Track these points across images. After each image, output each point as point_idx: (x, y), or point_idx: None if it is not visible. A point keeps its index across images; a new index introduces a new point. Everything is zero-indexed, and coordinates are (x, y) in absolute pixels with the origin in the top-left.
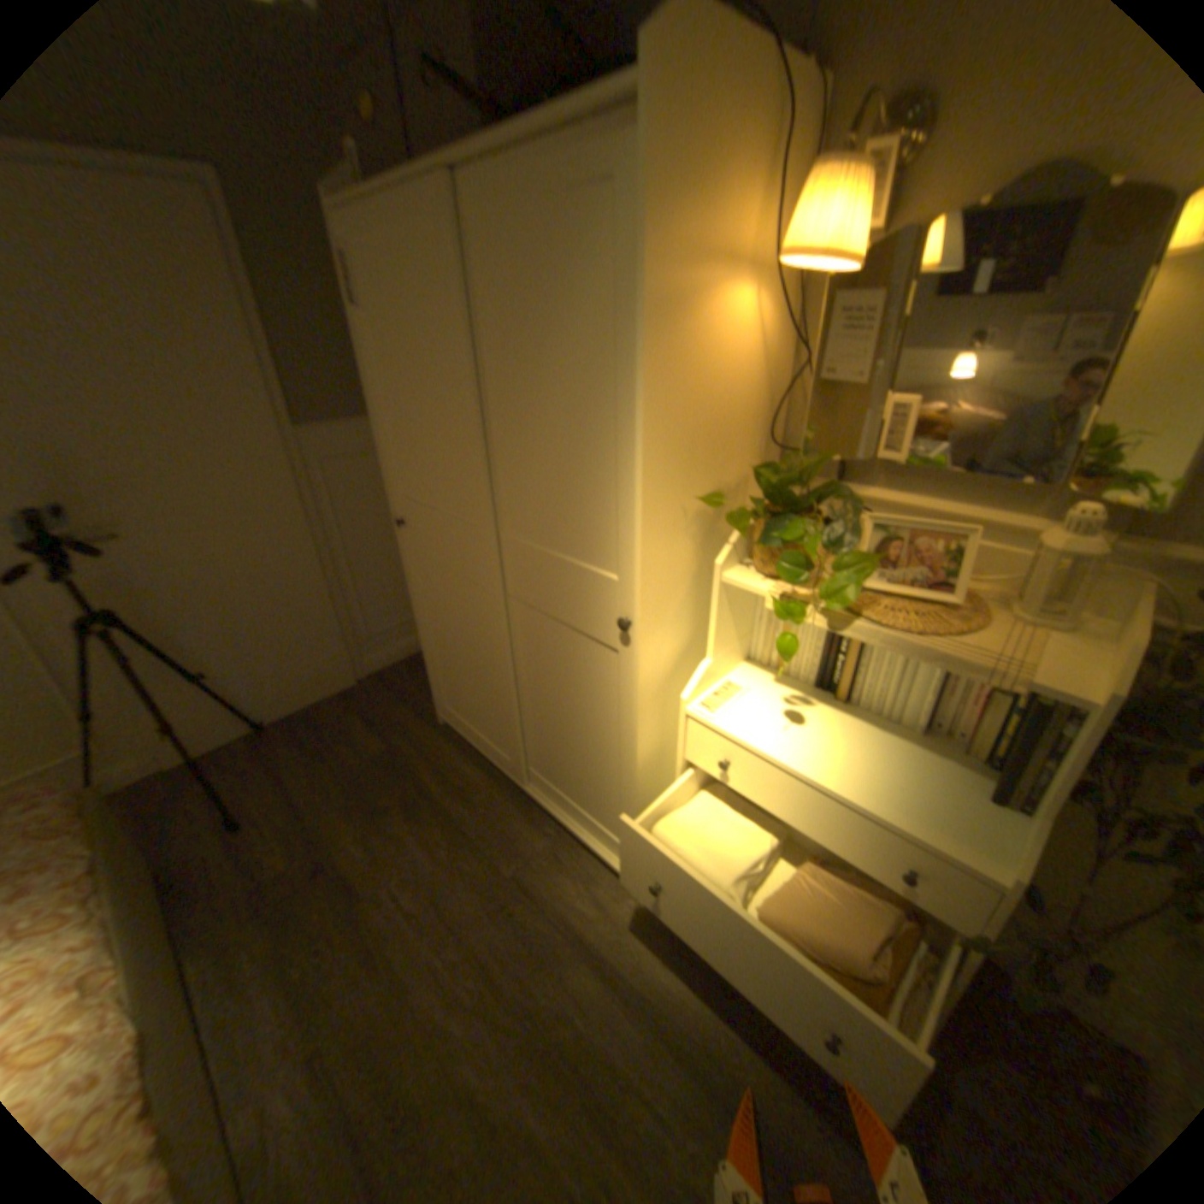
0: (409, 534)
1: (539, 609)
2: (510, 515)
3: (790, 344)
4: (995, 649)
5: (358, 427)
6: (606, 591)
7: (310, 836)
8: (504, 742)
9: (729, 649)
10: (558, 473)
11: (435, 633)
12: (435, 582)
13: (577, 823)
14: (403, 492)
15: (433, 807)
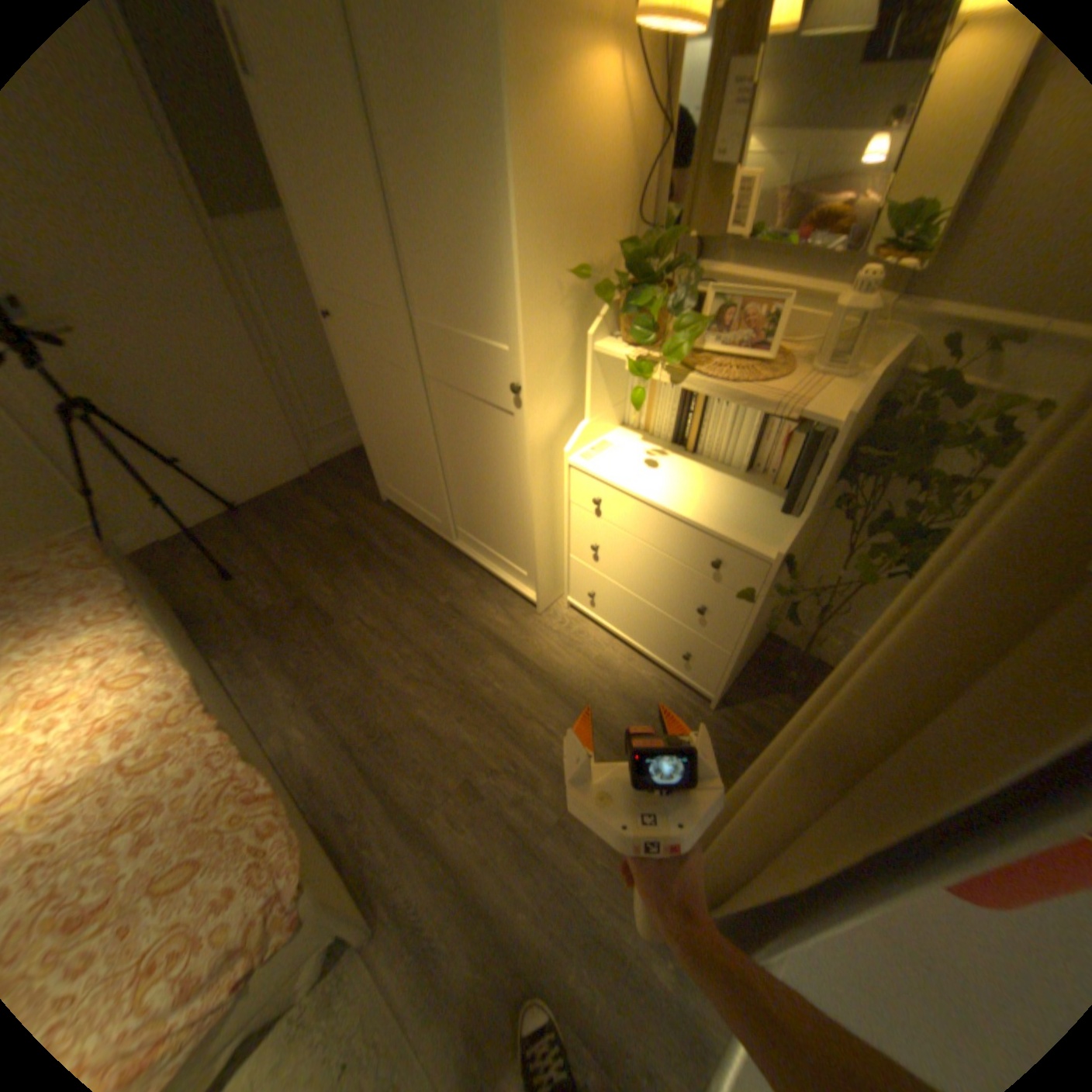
0: (336, 327)
1: (452, 387)
2: (419, 299)
3: (658, 119)
4: (786, 389)
5: (275, 223)
6: (501, 362)
7: (290, 582)
8: (436, 508)
9: (605, 414)
10: (454, 254)
11: (370, 420)
12: (365, 371)
13: (496, 565)
14: (325, 285)
15: (384, 561)
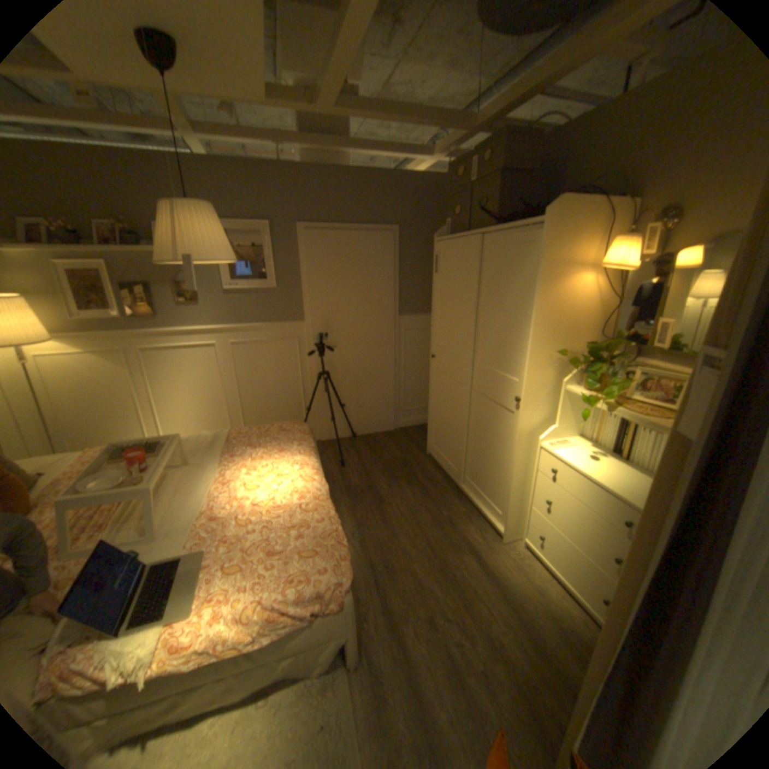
0: (436, 362)
1: (485, 395)
2: (480, 355)
3: (617, 296)
4: None
5: (423, 319)
6: (513, 386)
7: (369, 477)
8: (457, 461)
9: (569, 426)
10: (502, 338)
11: (436, 408)
12: (442, 383)
13: (483, 505)
14: (438, 345)
15: (419, 483)
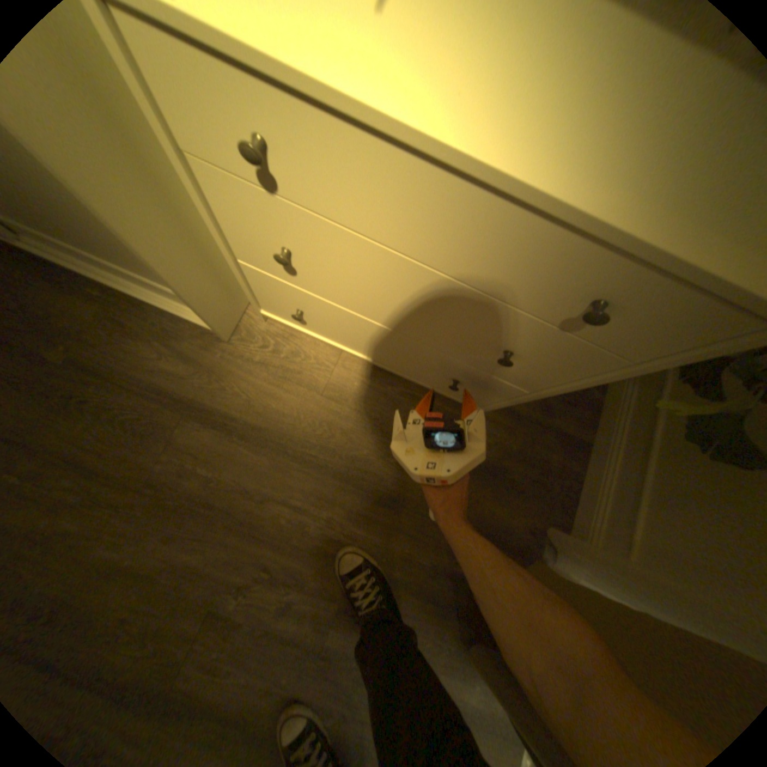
0: None
1: None
2: None
3: None
4: None
5: None
6: None
7: None
8: None
9: None
10: None
11: None
12: None
13: (117, 278)
14: None
15: None
